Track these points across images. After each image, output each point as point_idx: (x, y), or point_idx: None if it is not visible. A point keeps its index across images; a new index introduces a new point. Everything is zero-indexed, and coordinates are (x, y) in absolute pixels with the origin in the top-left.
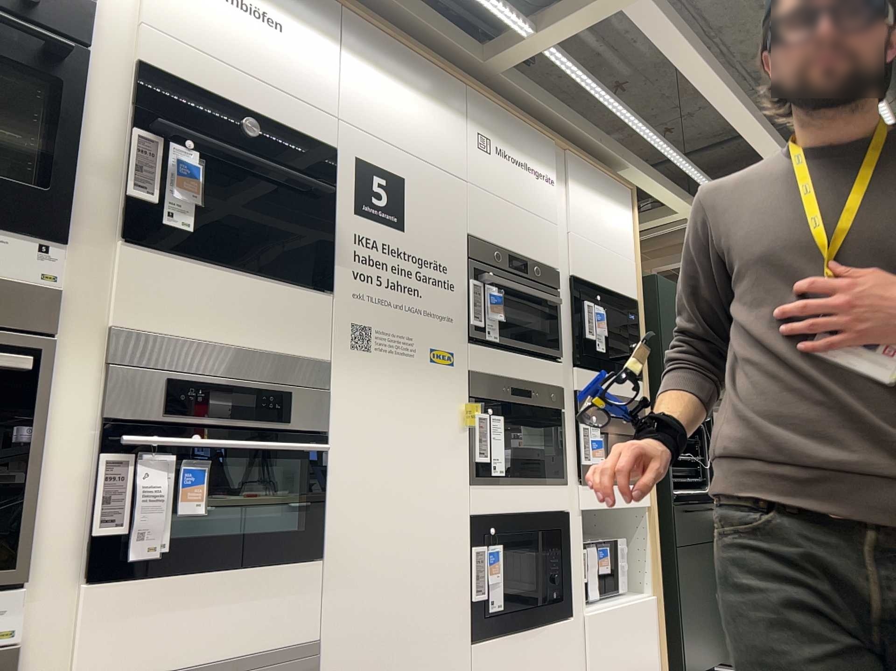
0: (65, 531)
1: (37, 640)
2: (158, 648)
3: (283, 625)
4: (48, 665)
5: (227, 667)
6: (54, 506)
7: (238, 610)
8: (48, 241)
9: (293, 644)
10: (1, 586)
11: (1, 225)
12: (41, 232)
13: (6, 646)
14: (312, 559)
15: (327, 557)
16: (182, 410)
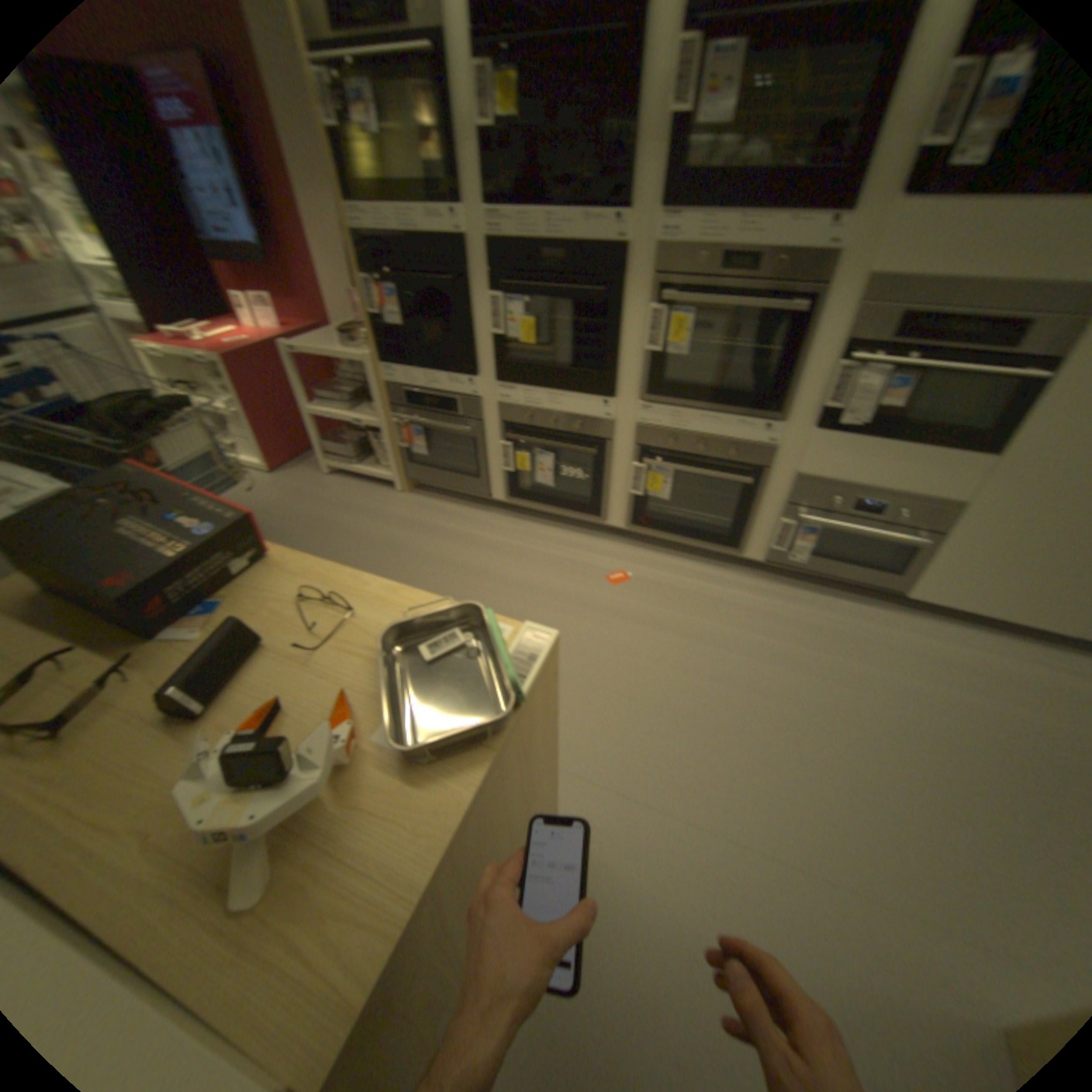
0: (813, 399)
1: (789, 445)
2: (848, 469)
3: (942, 484)
4: (792, 457)
5: (888, 492)
6: (810, 385)
7: (909, 466)
8: (841, 211)
9: (945, 497)
10: (776, 419)
11: (812, 207)
12: (838, 203)
13: (774, 444)
14: (992, 452)
15: (1009, 454)
16: (911, 334)
